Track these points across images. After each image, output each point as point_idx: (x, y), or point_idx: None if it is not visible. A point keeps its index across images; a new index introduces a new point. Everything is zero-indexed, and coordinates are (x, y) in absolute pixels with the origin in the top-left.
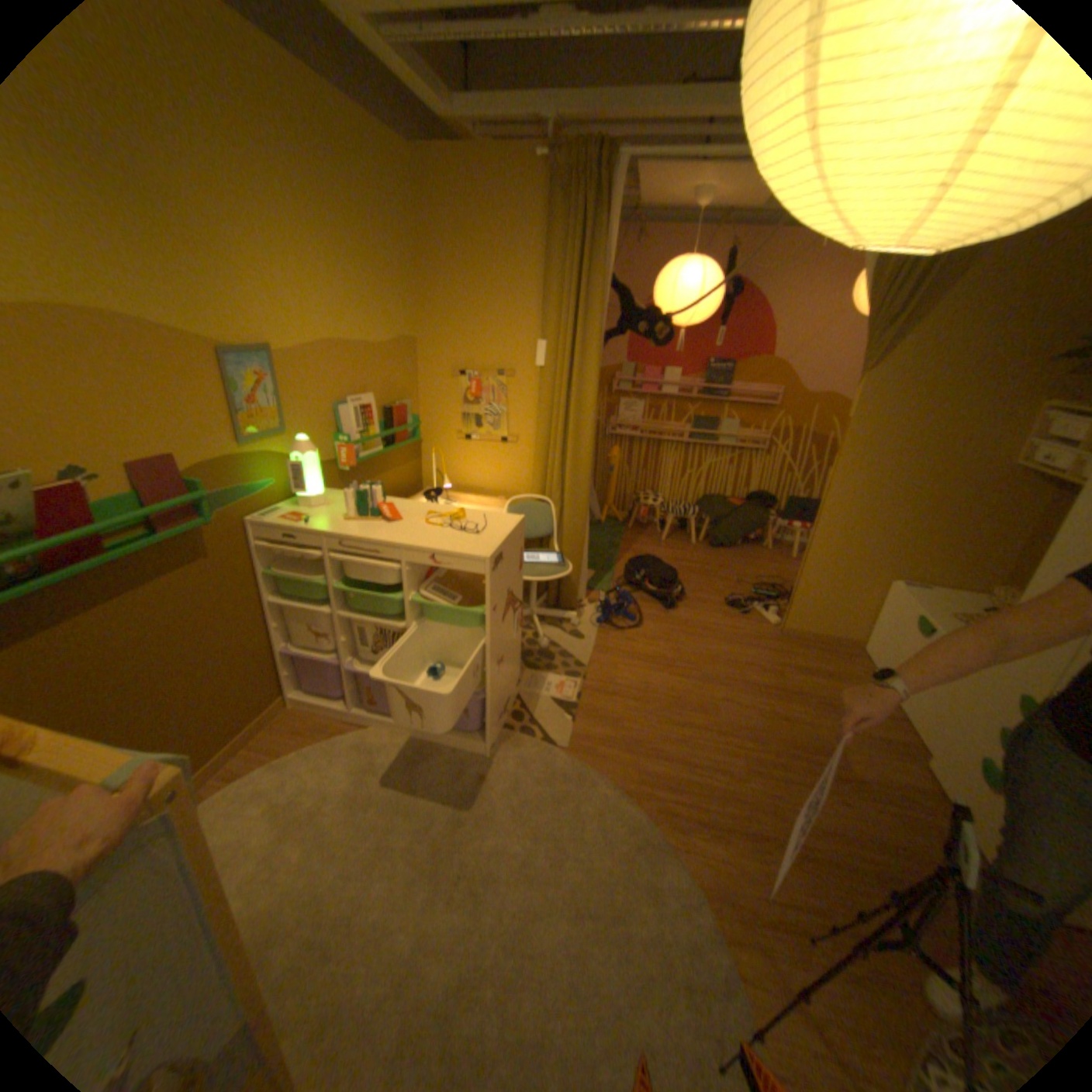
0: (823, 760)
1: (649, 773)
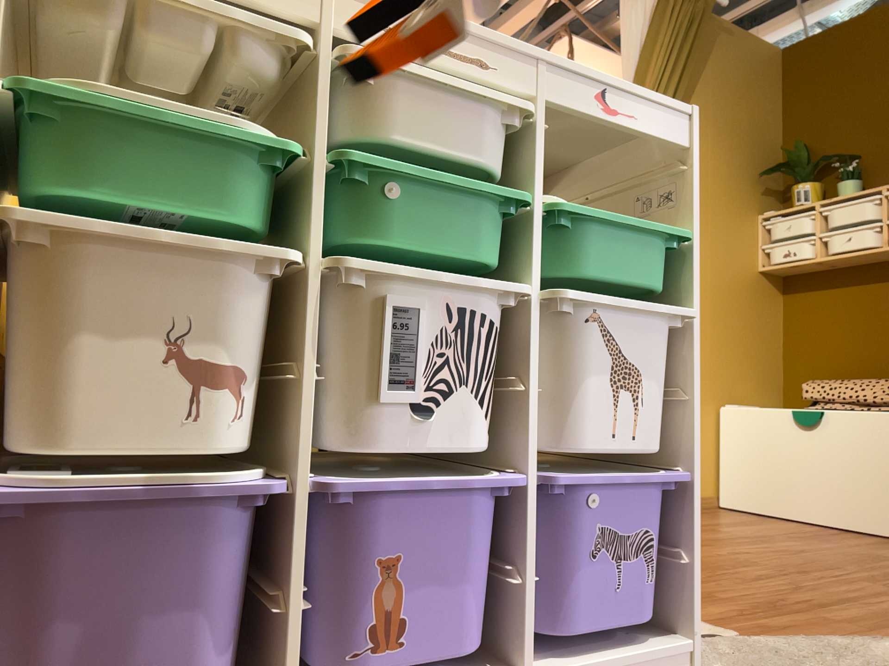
0: (881, 559)
1: (844, 614)
